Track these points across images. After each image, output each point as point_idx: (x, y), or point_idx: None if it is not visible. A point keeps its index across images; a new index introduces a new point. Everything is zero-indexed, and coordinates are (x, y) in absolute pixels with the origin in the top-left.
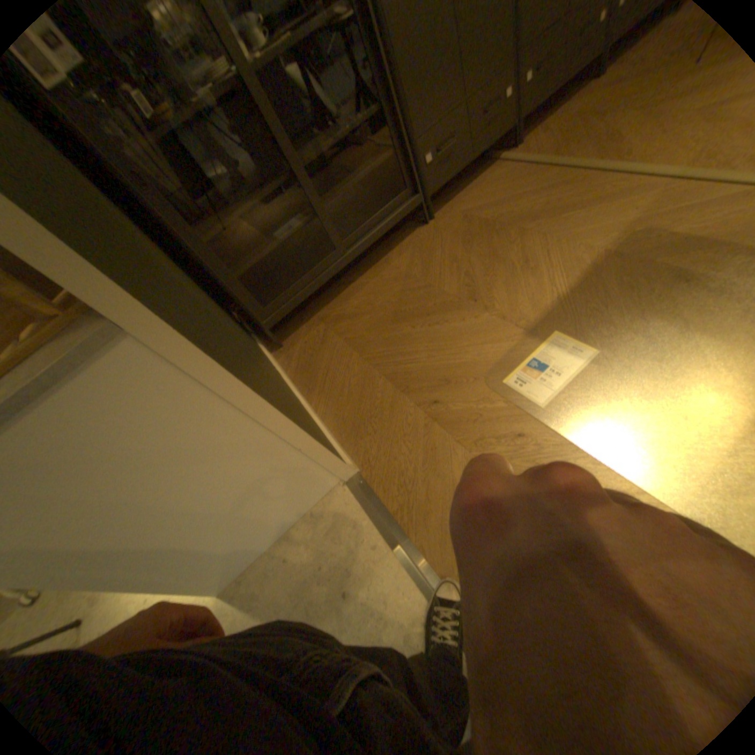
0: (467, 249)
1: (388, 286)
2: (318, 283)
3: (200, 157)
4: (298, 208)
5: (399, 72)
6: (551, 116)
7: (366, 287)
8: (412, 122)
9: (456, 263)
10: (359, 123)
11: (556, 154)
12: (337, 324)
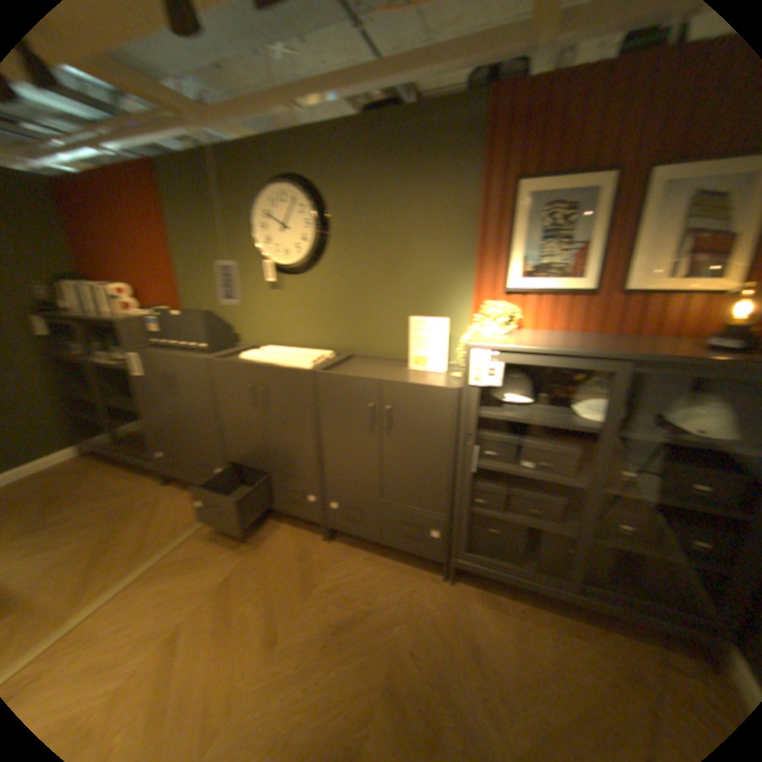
0: (94, 514)
1: (91, 486)
2: (91, 450)
3: (81, 371)
4: (118, 415)
5: (139, 408)
6: (267, 520)
7: (102, 476)
8: (145, 432)
9: (81, 513)
10: (128, 410)
11: (189, 536)
12: (71, 475)
